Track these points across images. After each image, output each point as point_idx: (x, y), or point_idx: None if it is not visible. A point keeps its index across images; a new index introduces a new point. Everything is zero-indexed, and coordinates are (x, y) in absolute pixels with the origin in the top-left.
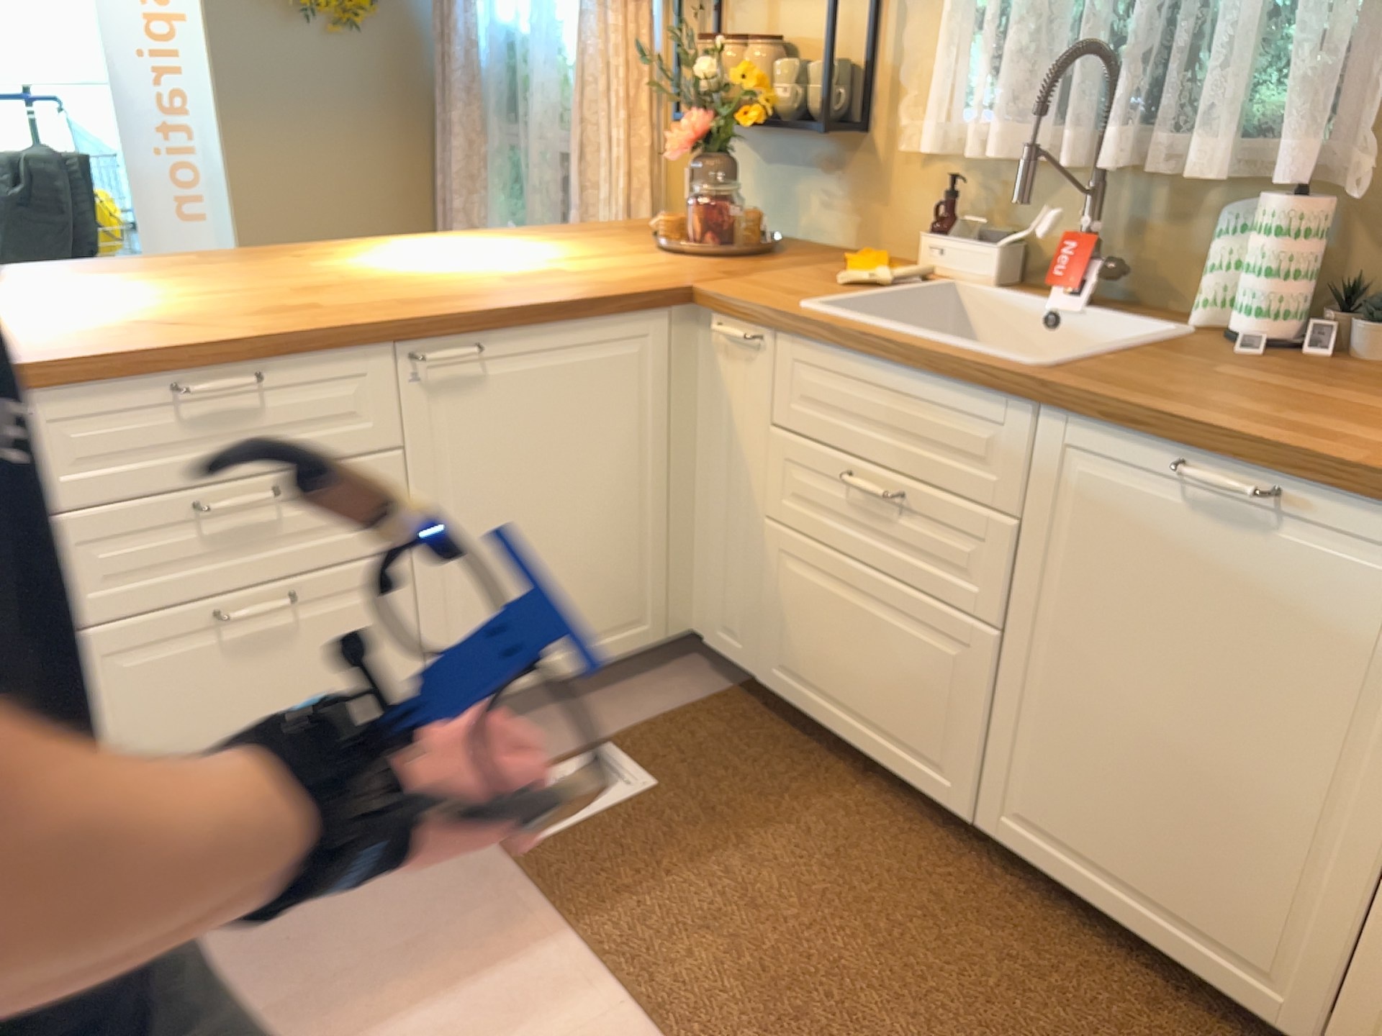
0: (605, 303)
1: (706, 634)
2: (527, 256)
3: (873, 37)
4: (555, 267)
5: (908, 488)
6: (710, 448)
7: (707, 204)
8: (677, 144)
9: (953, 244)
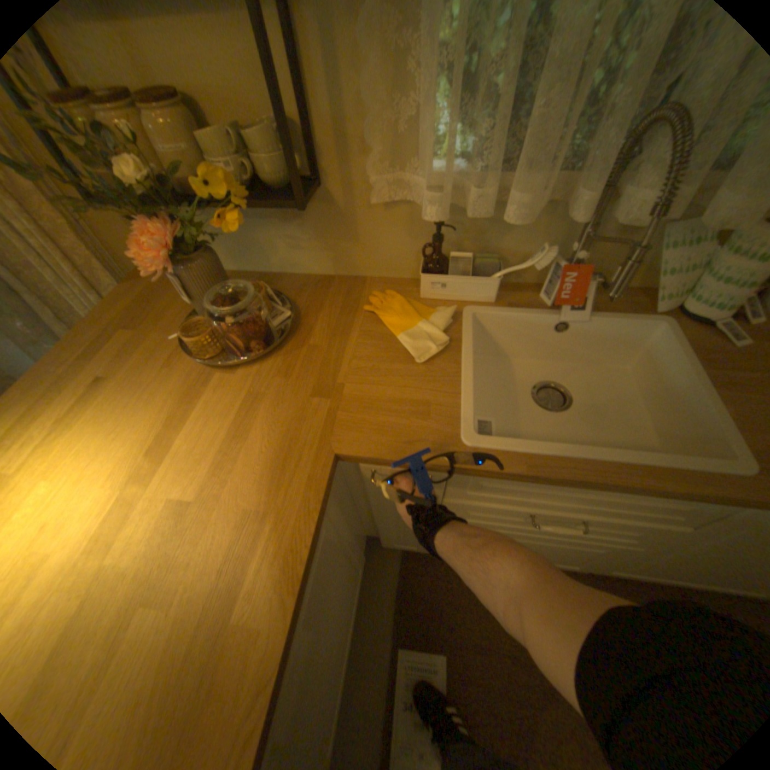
0: (307, 566)
1: (385, 541)
2: (97, 480)
3: (300, 74)
4: (161, 496)
5: (591, 519)
6: (368, 497)
7: (240, 320)
8: (145, 256)
9: (457, 277)
